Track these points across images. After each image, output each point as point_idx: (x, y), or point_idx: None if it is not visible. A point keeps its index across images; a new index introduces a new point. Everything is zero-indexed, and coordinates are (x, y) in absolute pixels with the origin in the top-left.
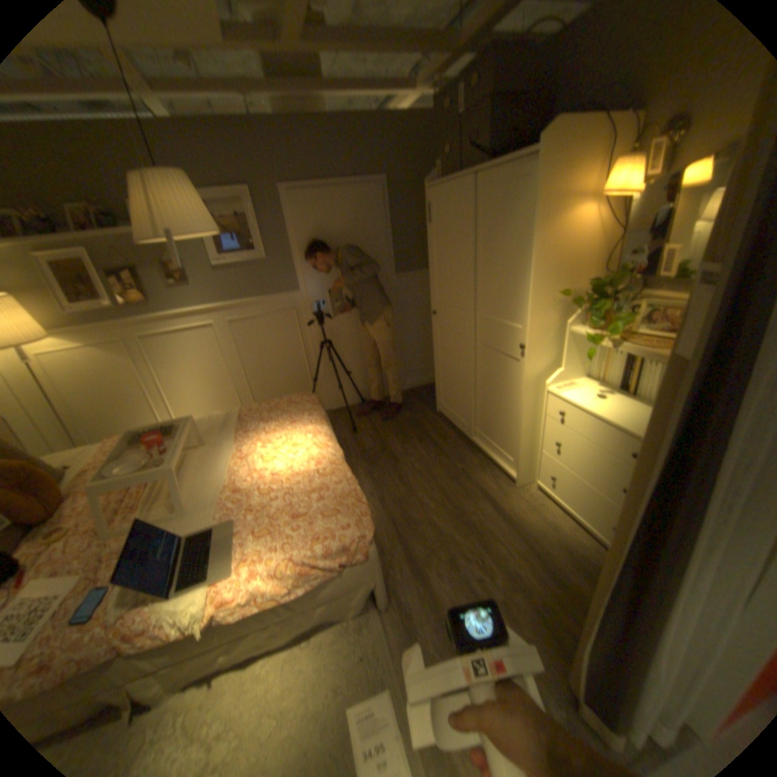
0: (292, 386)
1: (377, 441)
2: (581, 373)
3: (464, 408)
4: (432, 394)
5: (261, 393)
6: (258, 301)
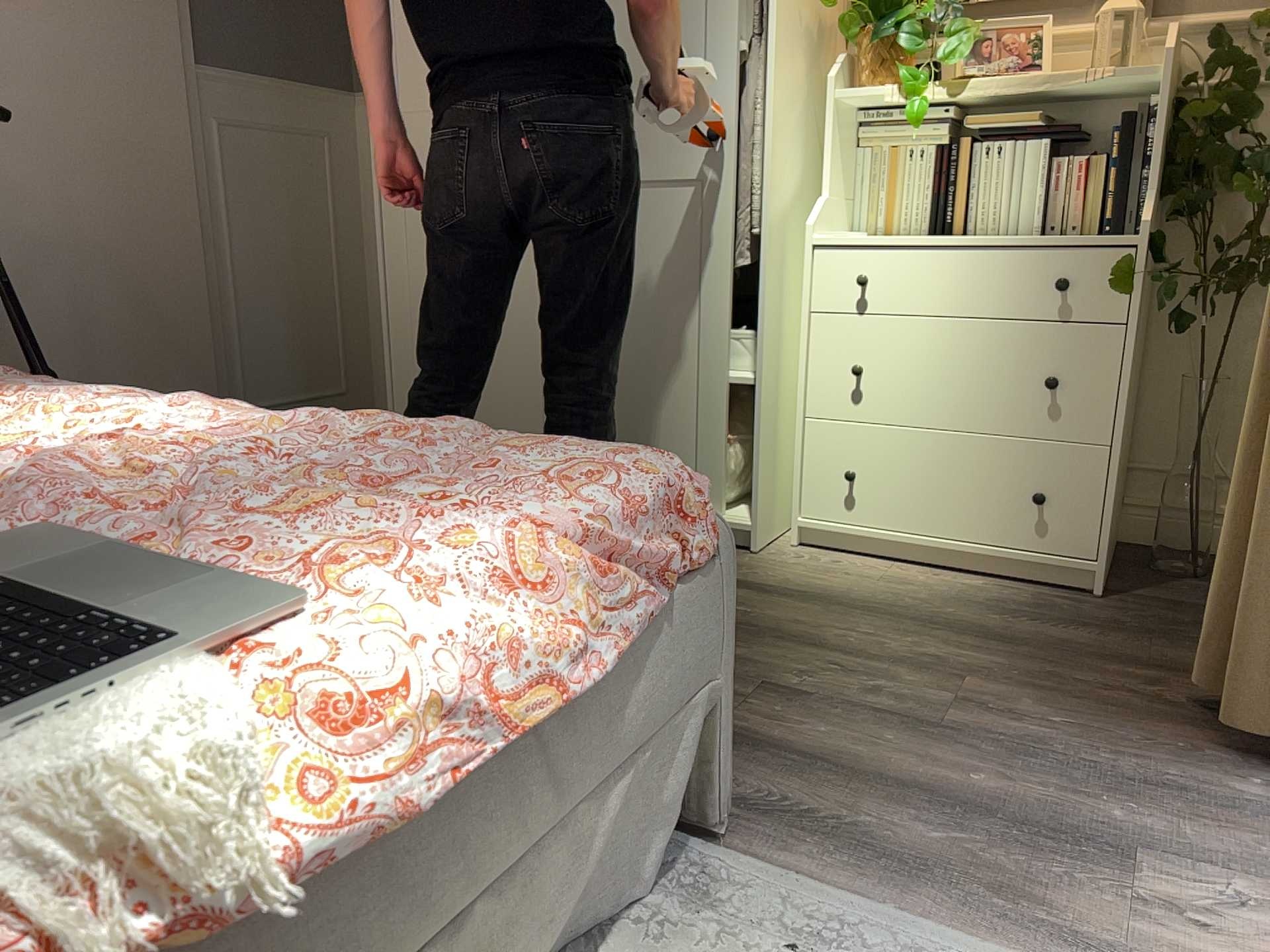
0: None
1: None
2: (844, 225)
3: (531, 417)
4: None
5: None
6: None
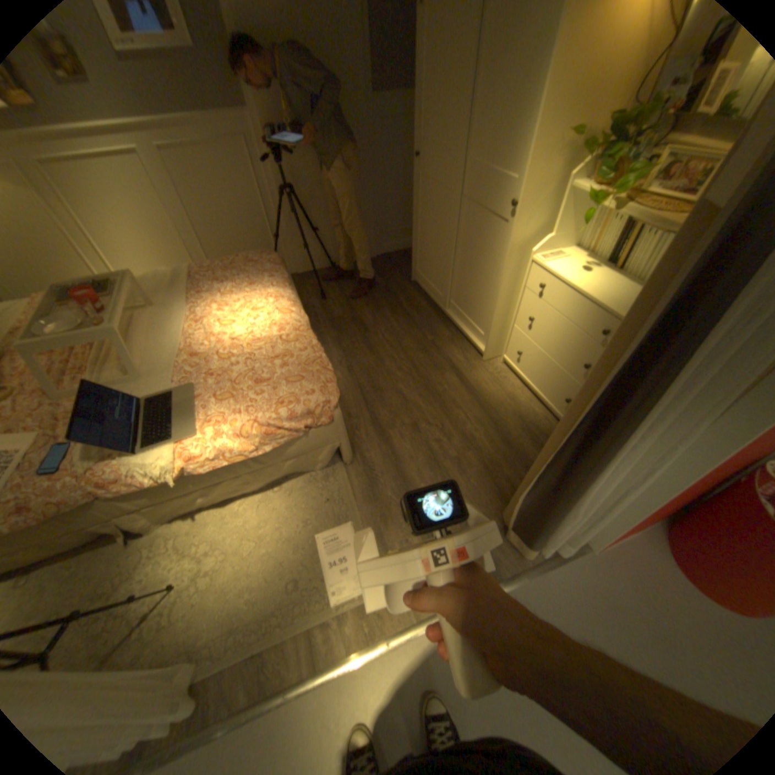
0: (251, 243)
1: (347, 310)
2: (572, 241)
3: (441, 278)
4: (409, 262)
5: (215, 250)
6: (194, 121)
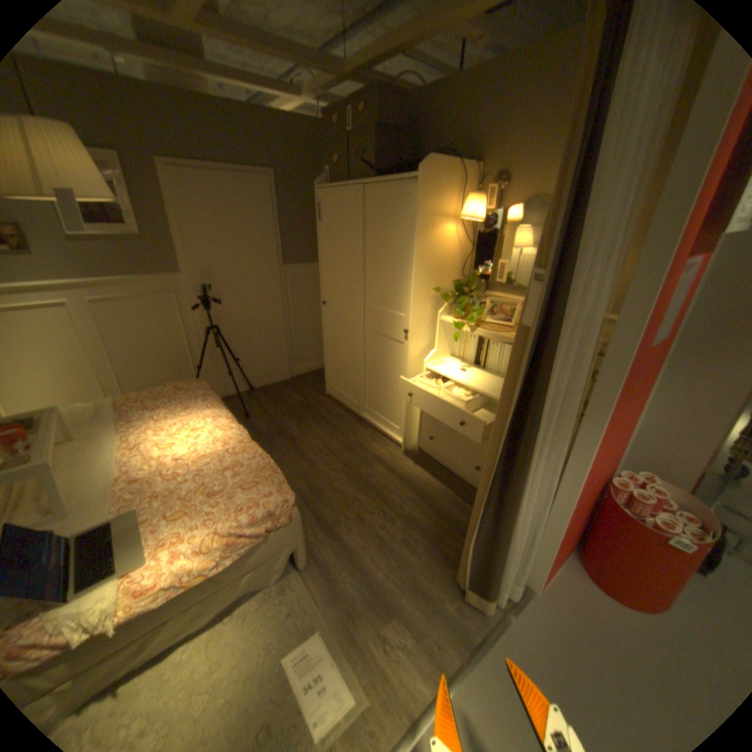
0: (172, 376)
1: (273, 425)
2: (448, 354)
3: (355, 389)
4: (321, 380)
5: (133, 385)
6: (131, 282)
